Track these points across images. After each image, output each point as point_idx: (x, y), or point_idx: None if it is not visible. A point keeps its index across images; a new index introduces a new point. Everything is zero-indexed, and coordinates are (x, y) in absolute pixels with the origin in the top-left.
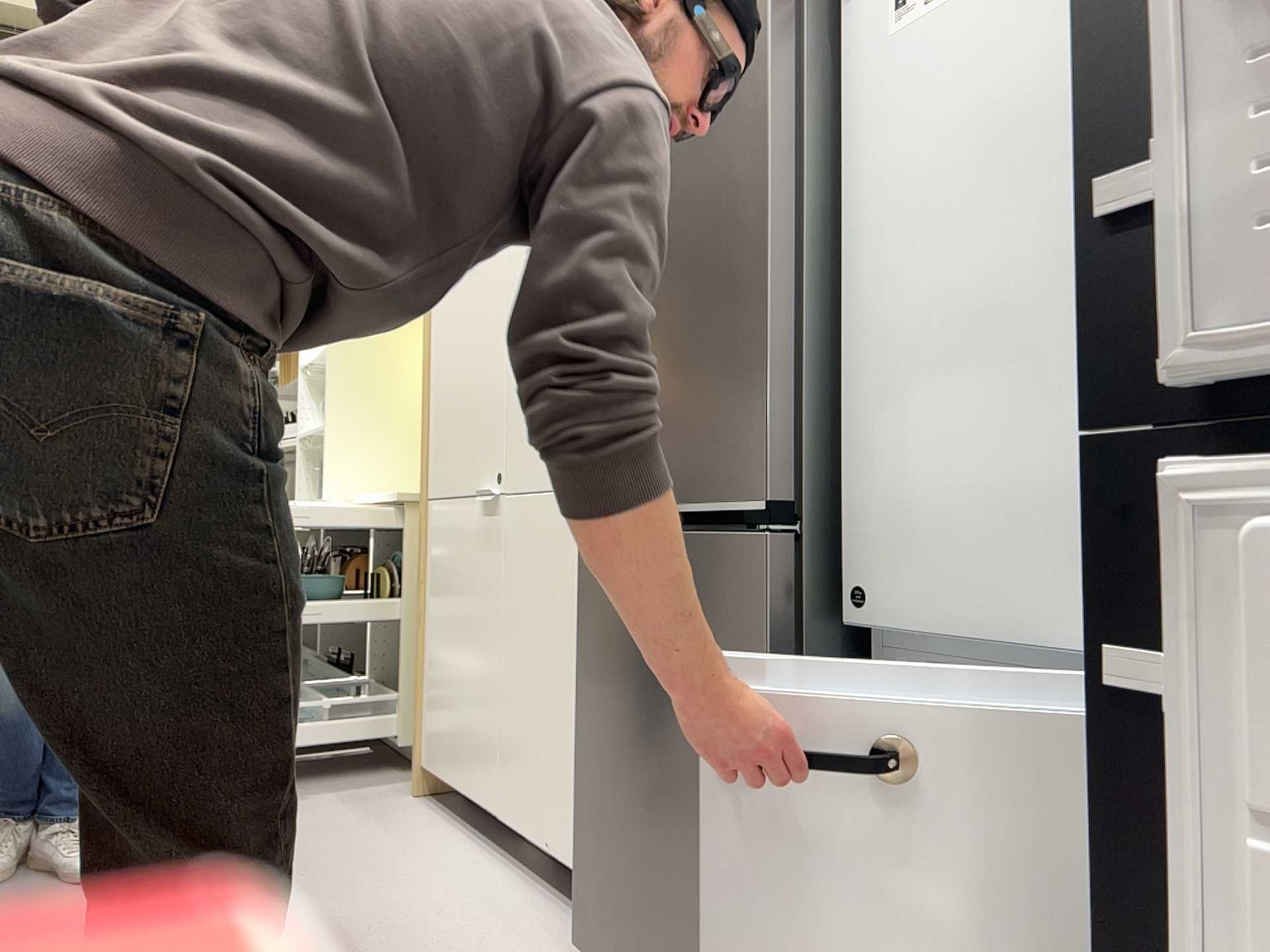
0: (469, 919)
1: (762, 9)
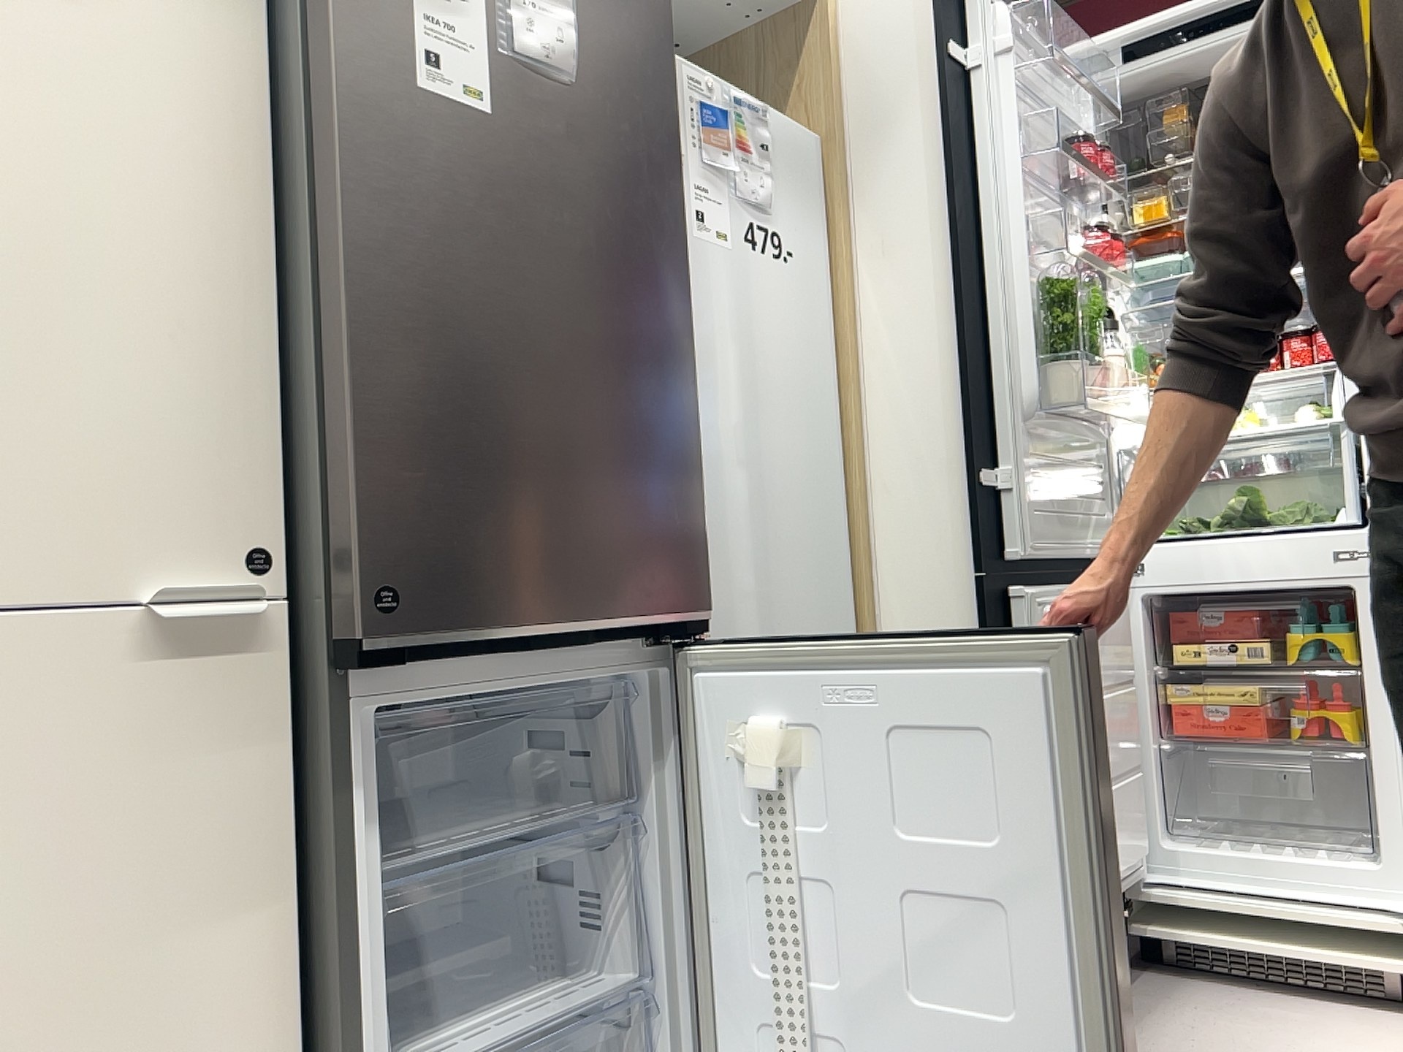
0: None
1: (673, 141)
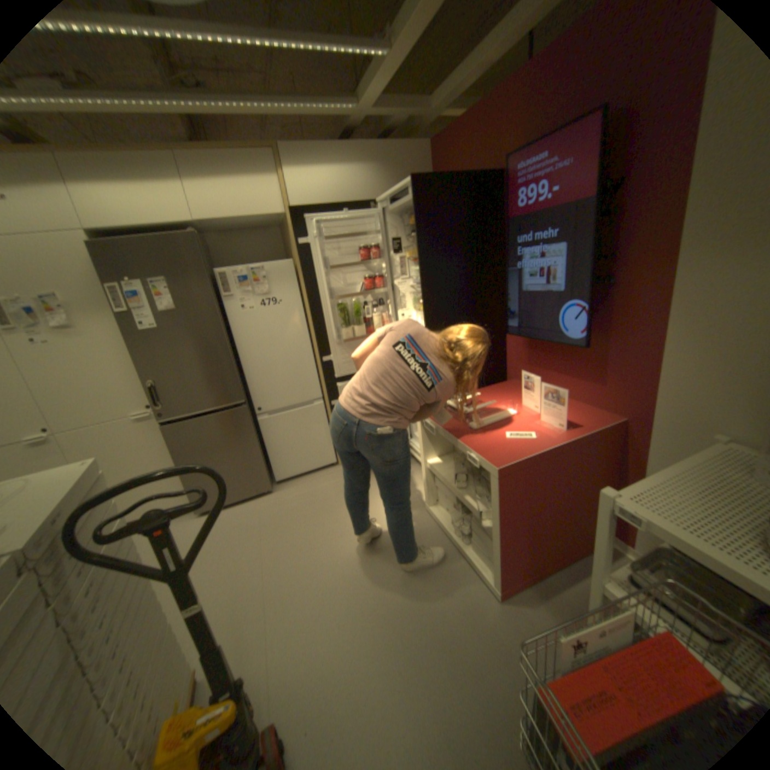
0: None
1: (213, 305)
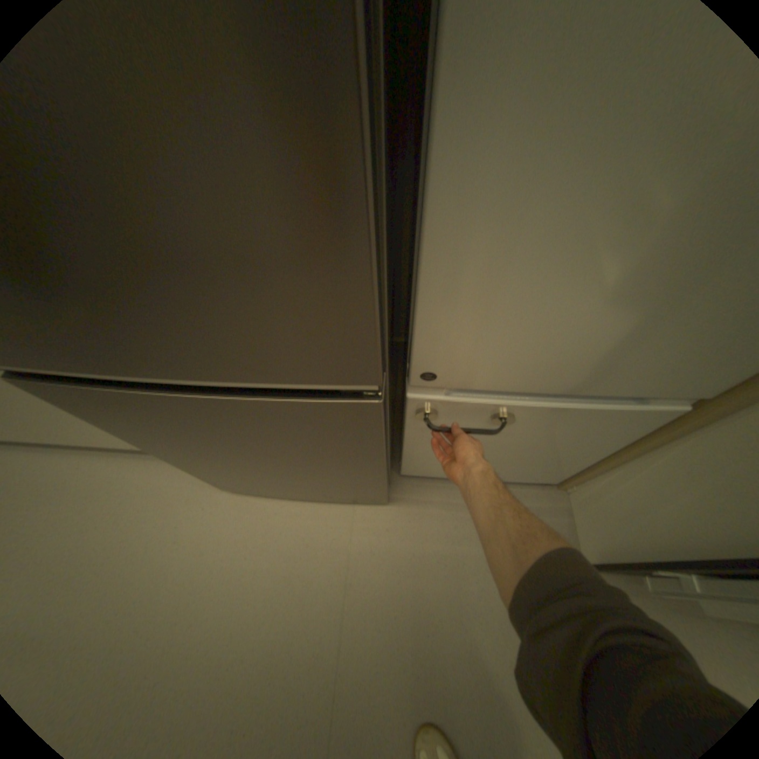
0: (131, 510)
1: None
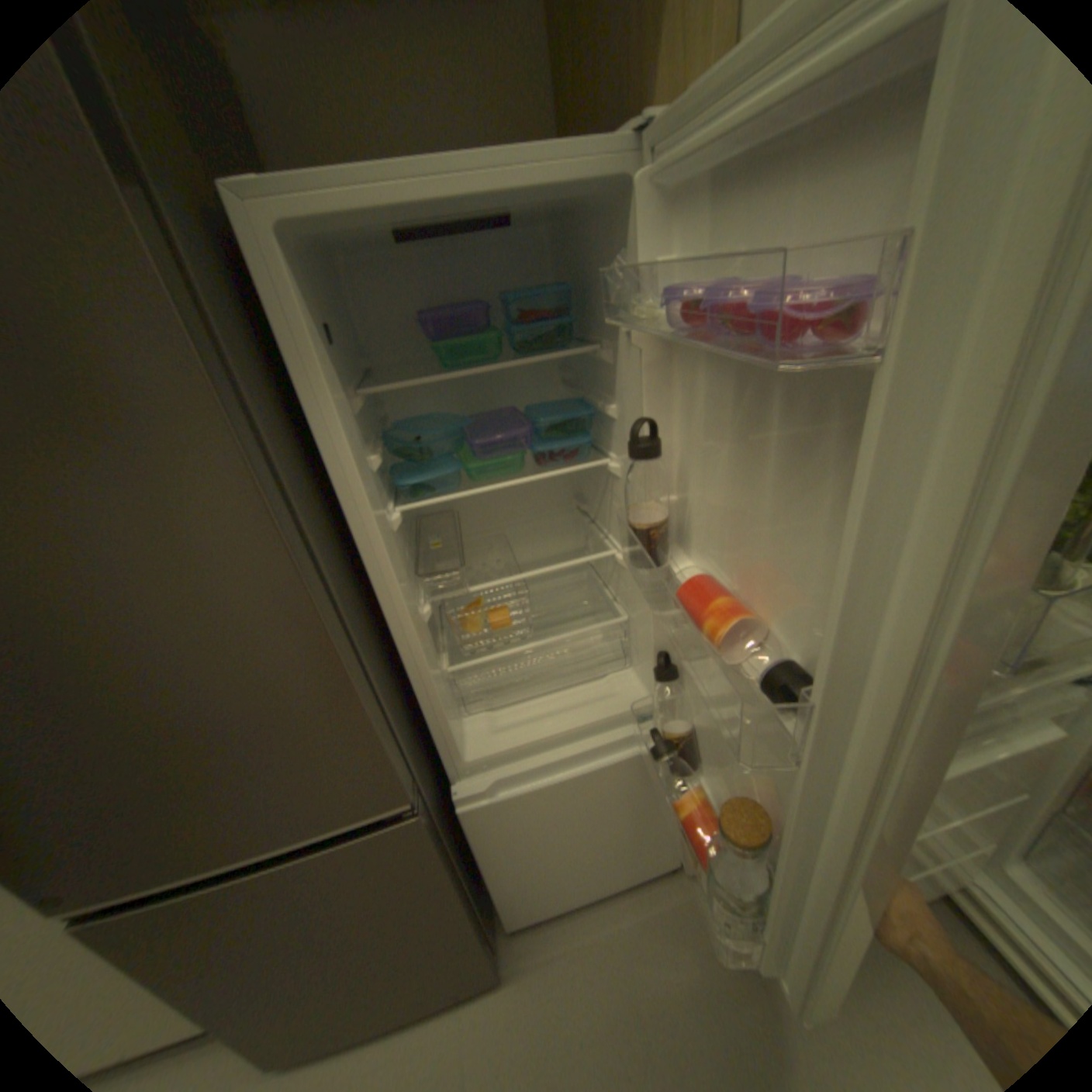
0: None
1: (194, 404)
